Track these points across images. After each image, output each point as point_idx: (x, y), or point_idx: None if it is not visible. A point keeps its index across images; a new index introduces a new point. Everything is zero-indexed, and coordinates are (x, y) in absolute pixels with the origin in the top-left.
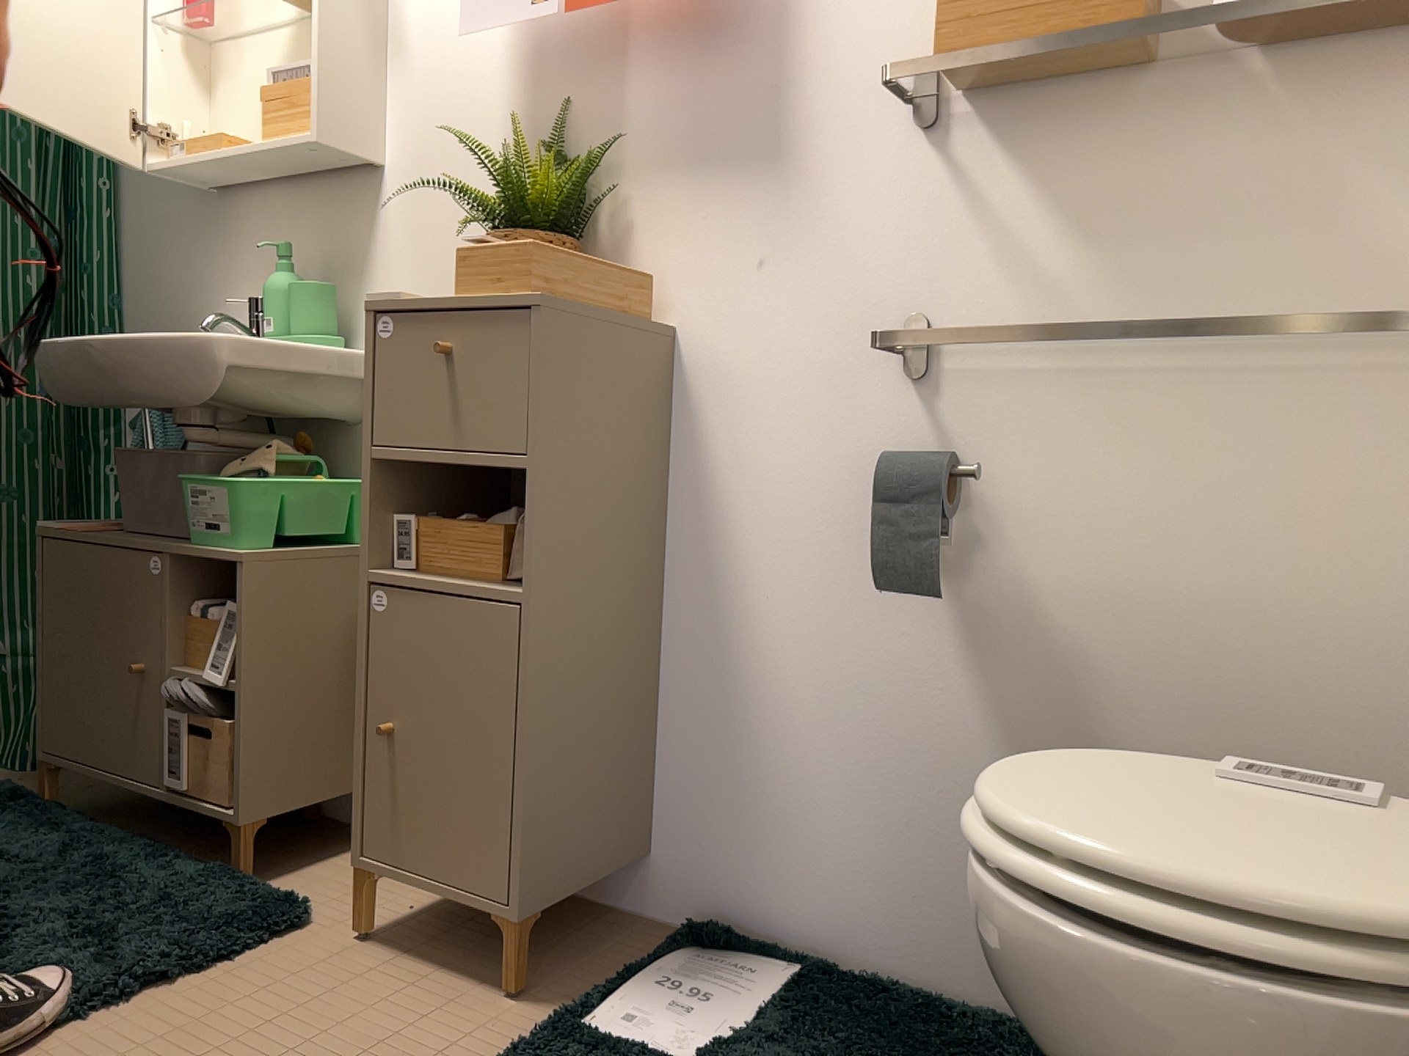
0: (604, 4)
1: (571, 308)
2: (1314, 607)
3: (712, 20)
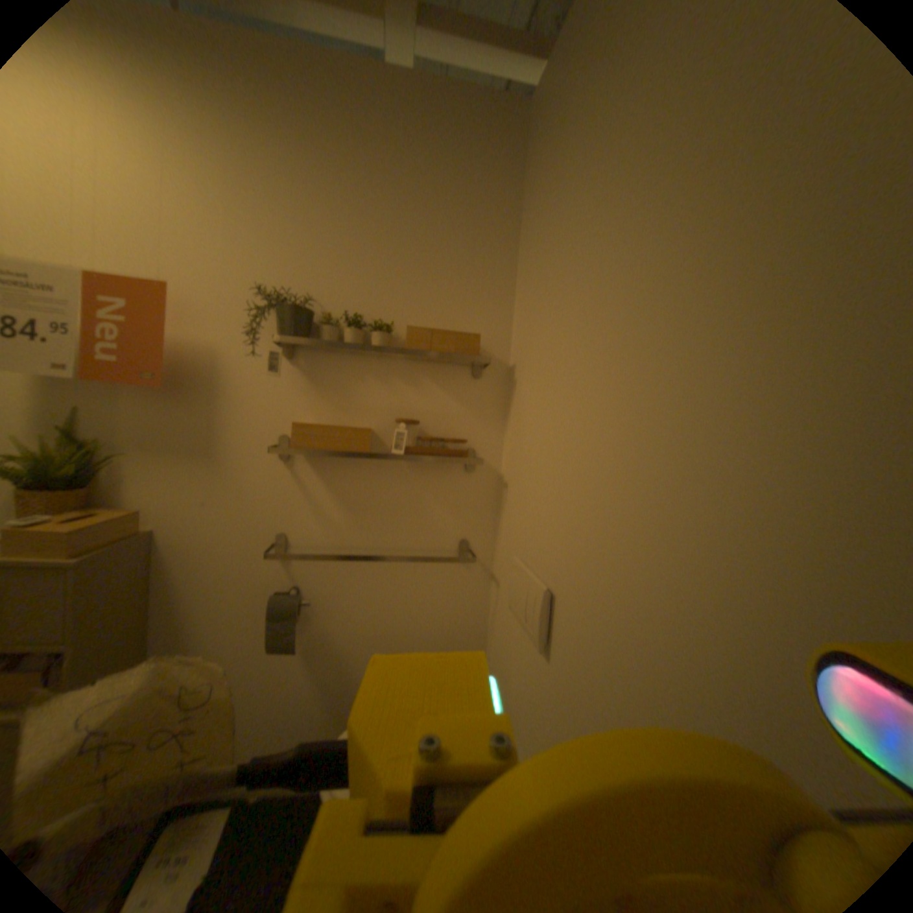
0: (105, 375)
1: (93, 558)
2: (423, 632)
3: (174, 386)
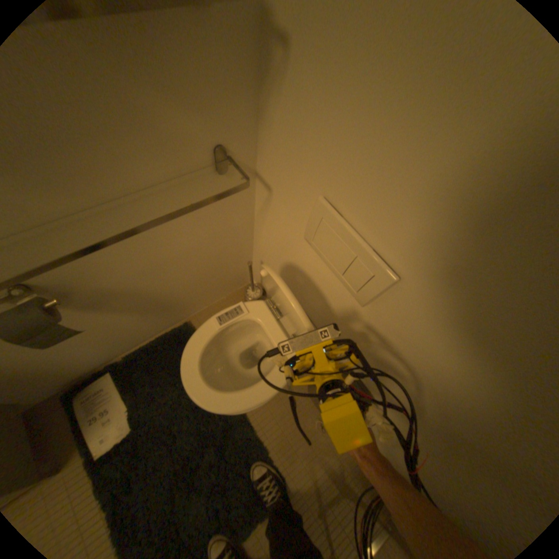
0: None
1: None
2: (196, 244)
3: None
